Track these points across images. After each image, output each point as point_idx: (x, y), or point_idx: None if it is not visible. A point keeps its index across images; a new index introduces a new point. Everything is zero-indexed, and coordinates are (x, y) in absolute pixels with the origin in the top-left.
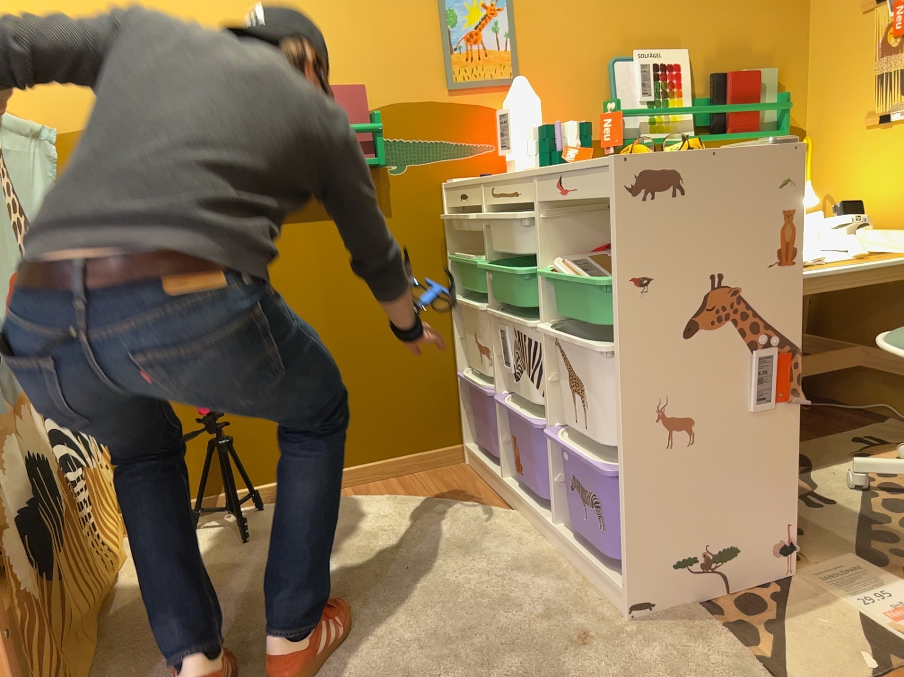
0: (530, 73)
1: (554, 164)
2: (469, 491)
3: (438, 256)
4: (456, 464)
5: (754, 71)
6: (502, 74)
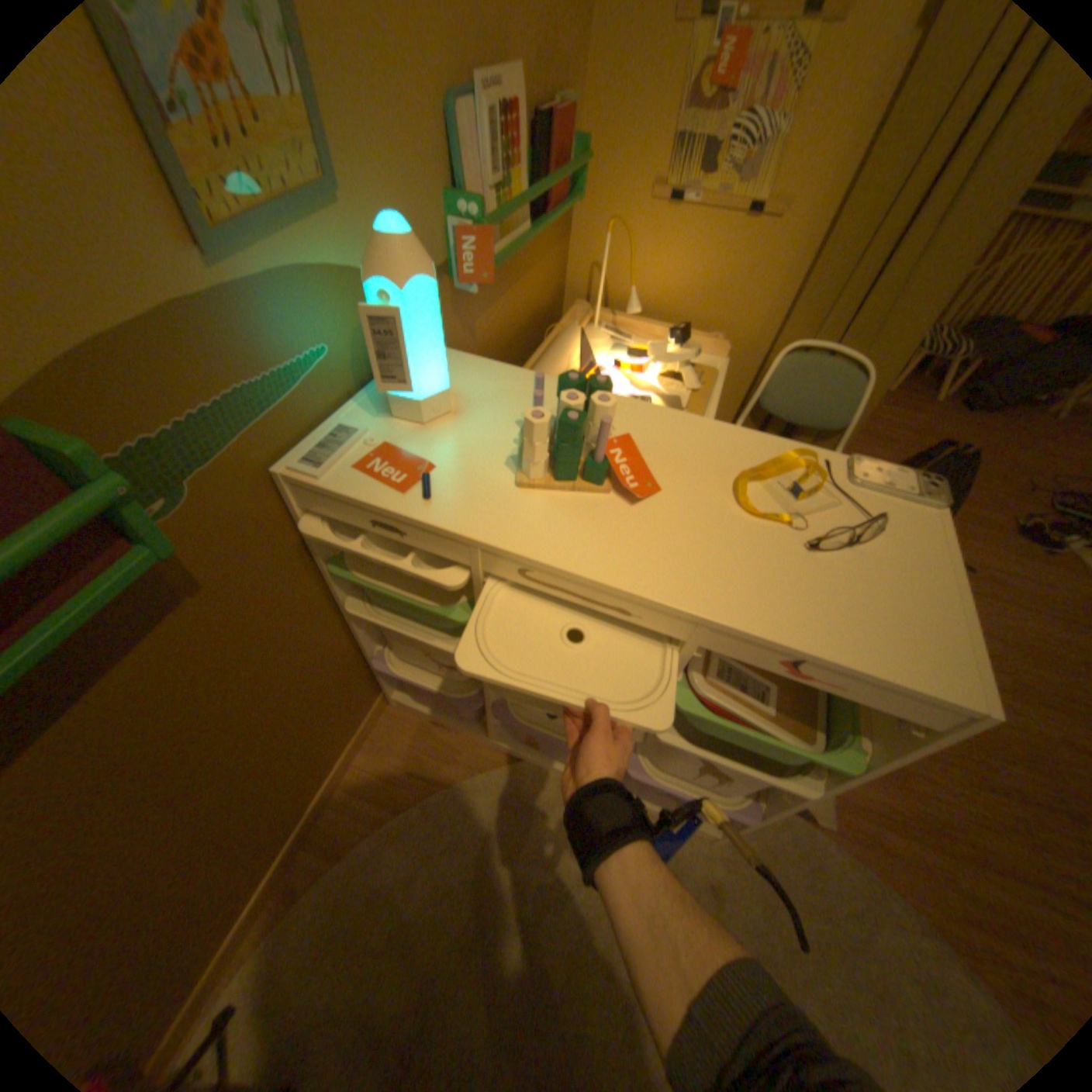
0: (348, 152)
1: (598, 485)
2: (443, 753)
3: (303, 571)
4: (386, 716)
5: (569, 100)
6: (304, 168)
